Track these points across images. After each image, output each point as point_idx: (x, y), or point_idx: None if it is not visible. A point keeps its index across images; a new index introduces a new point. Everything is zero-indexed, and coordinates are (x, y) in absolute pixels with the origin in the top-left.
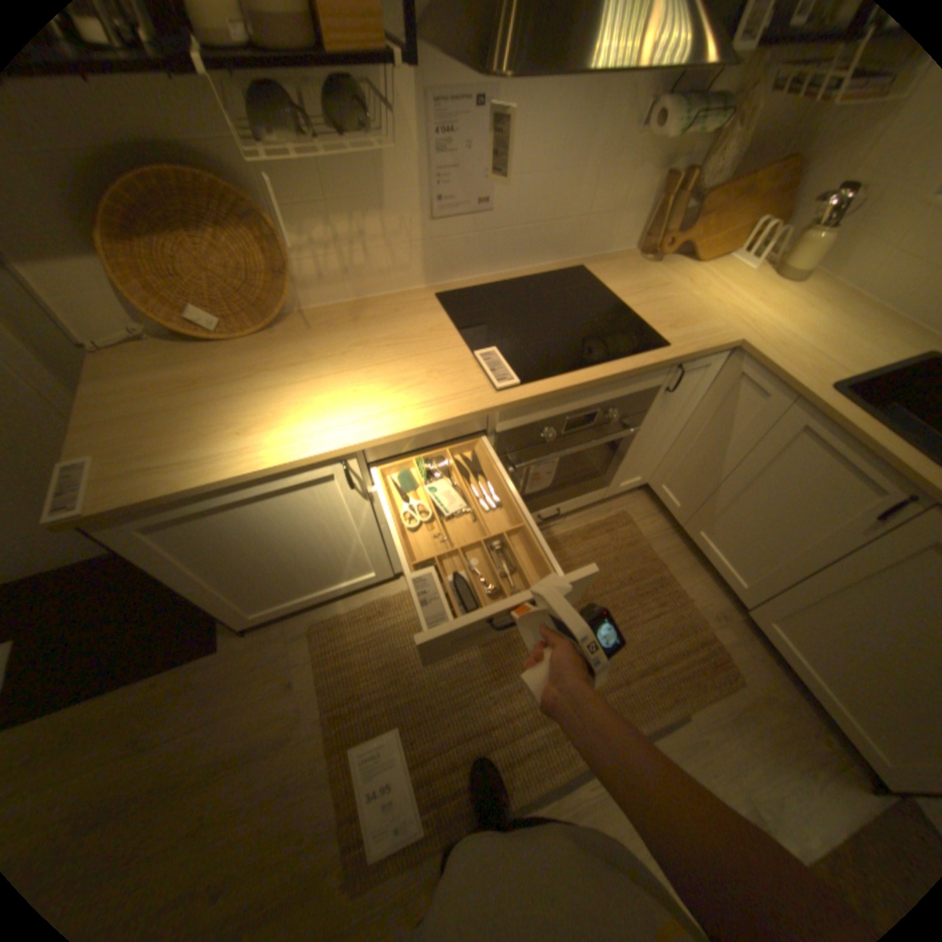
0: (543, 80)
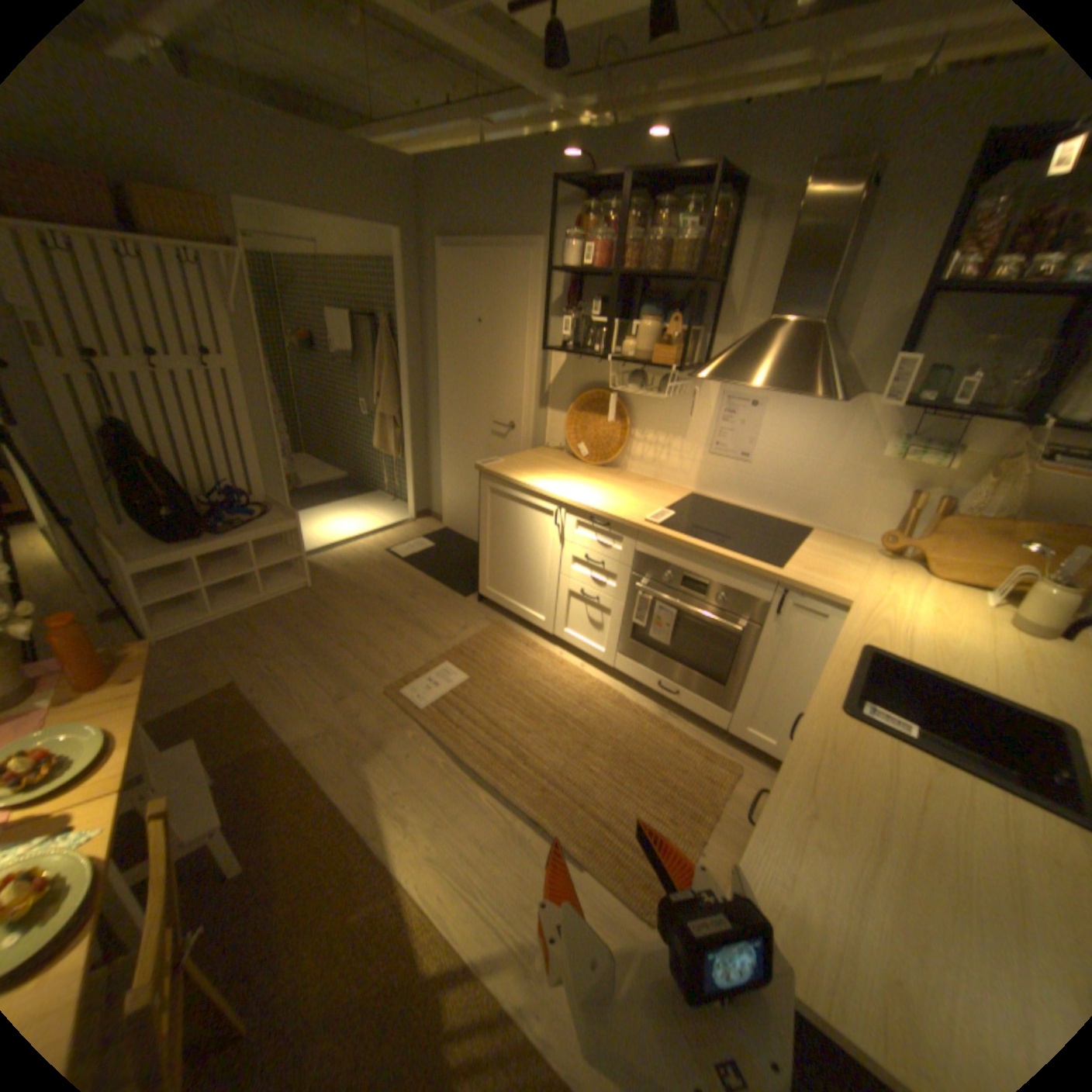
0: (797, 403)
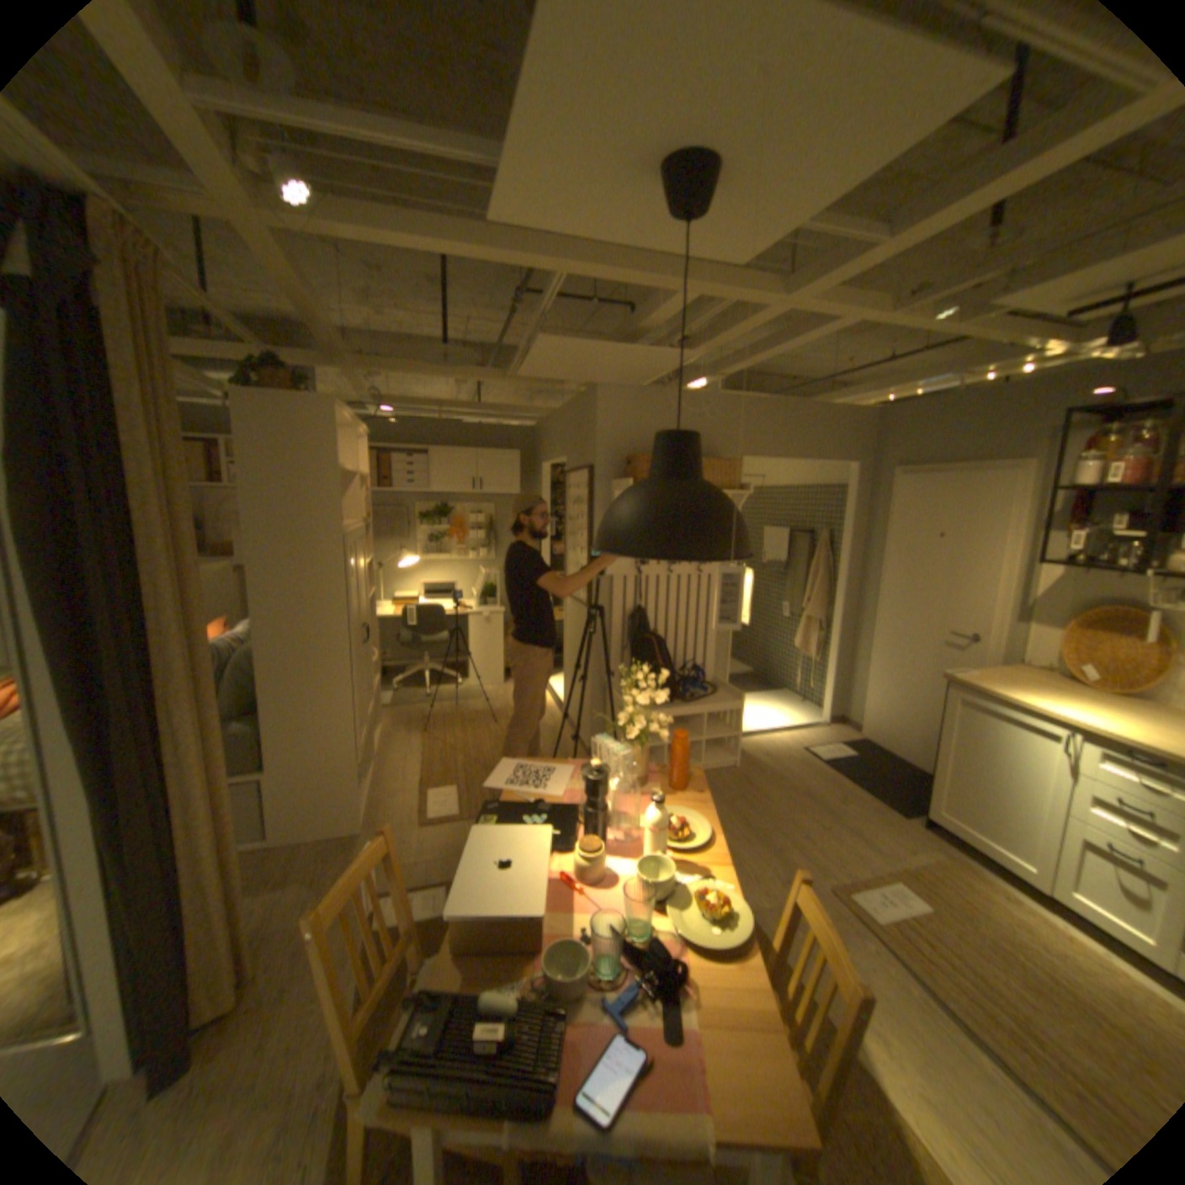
0: None
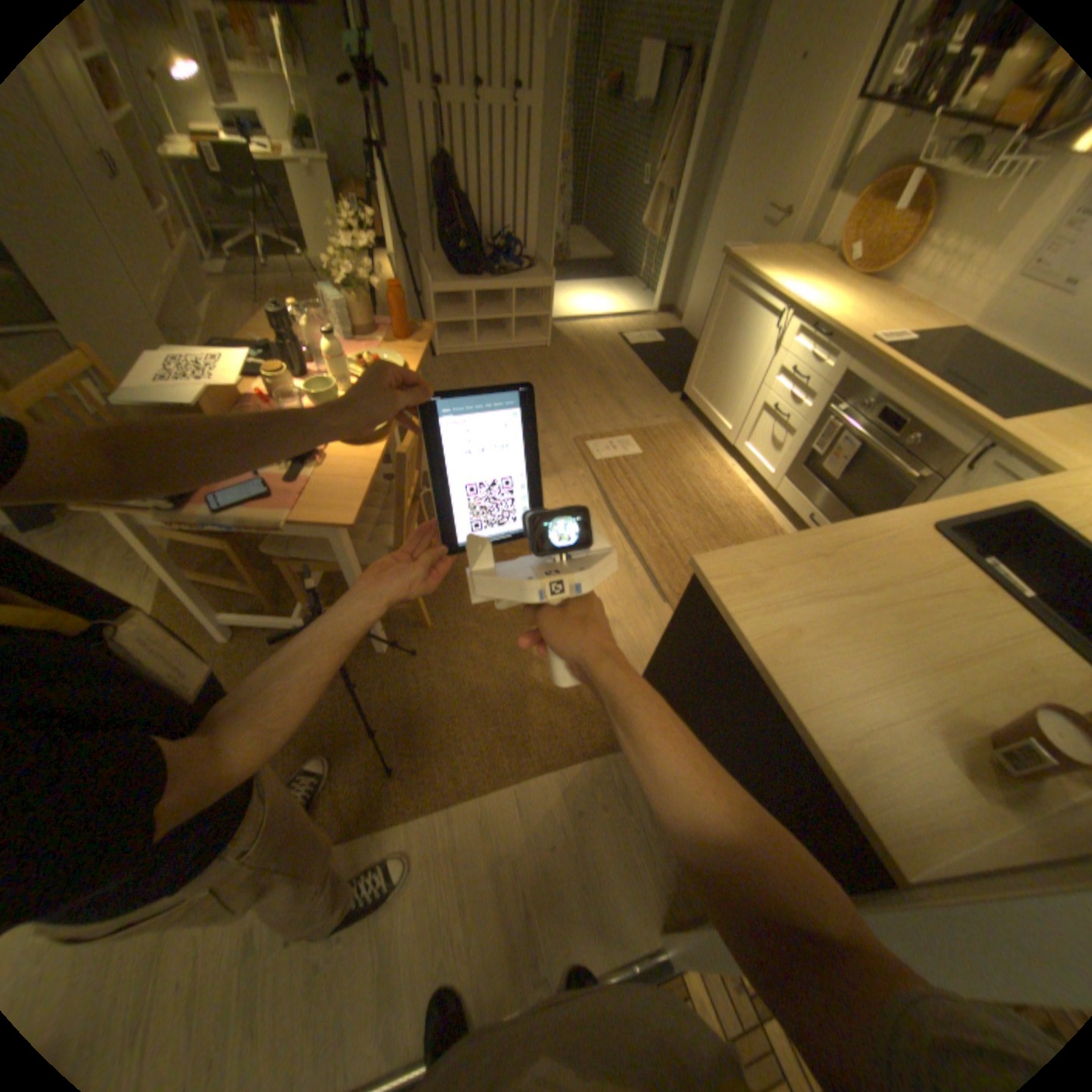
0: None
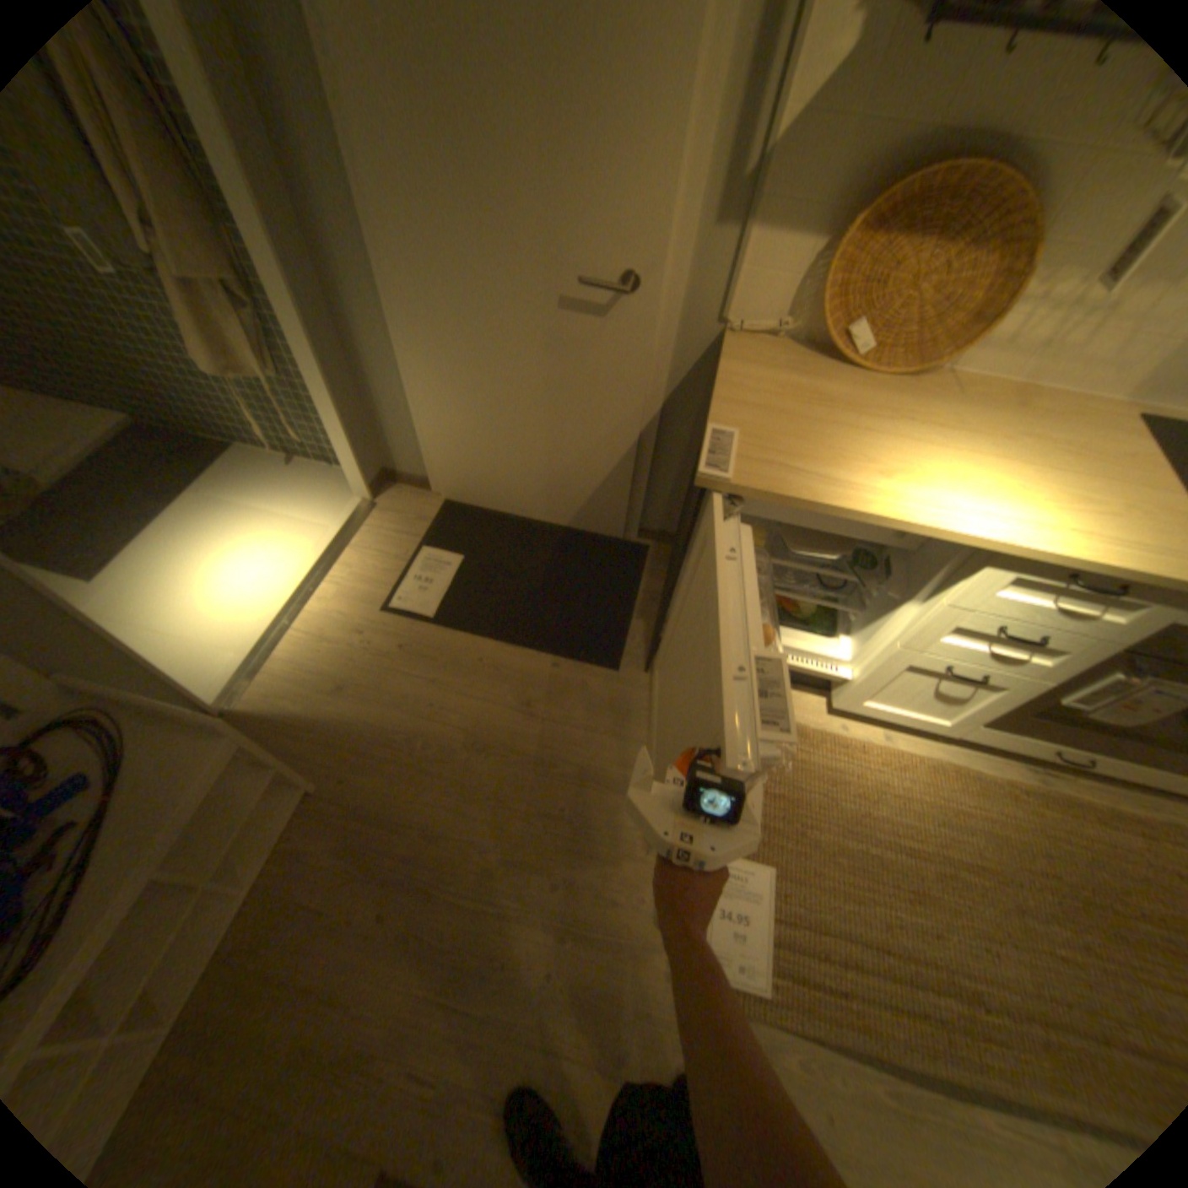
0: None
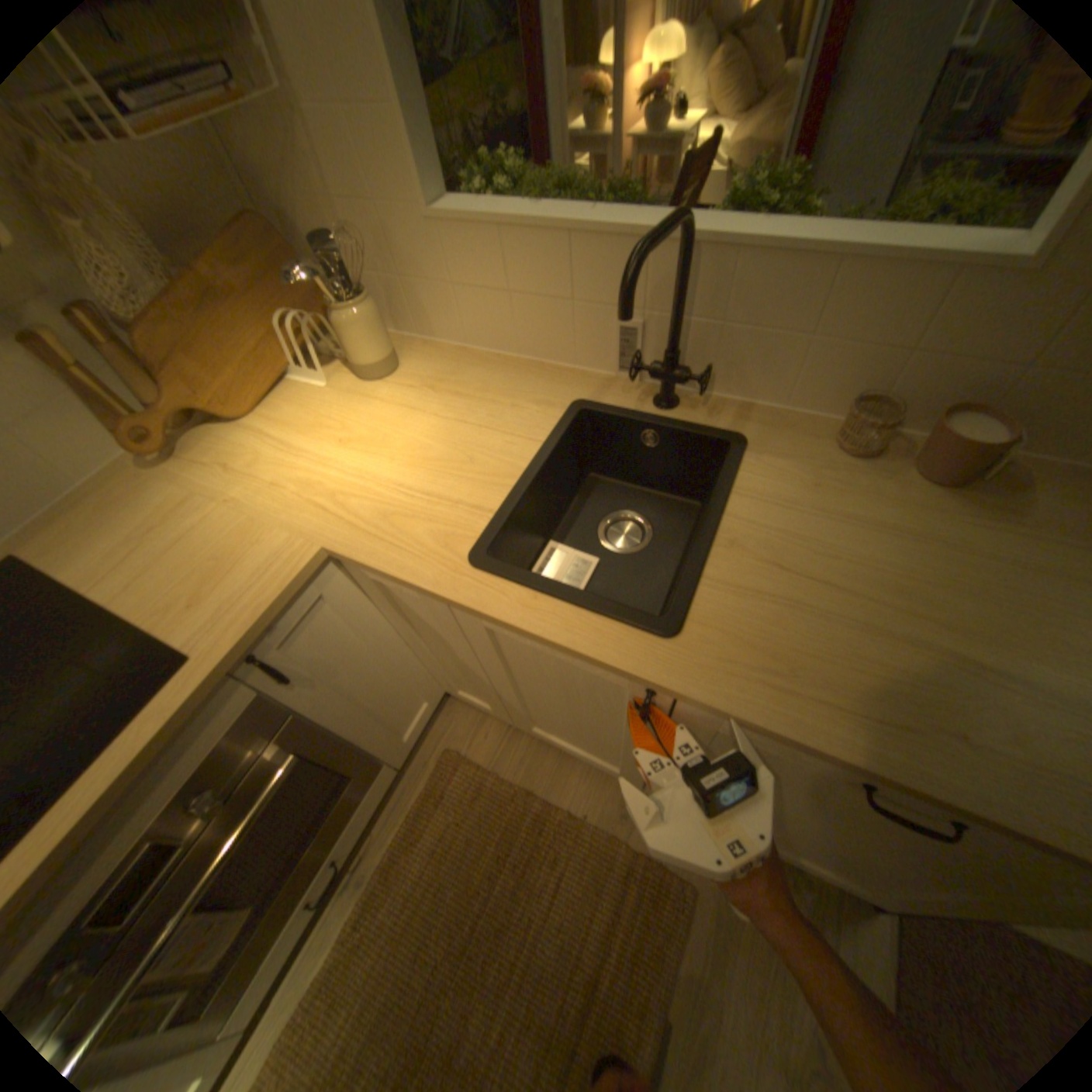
0: None
